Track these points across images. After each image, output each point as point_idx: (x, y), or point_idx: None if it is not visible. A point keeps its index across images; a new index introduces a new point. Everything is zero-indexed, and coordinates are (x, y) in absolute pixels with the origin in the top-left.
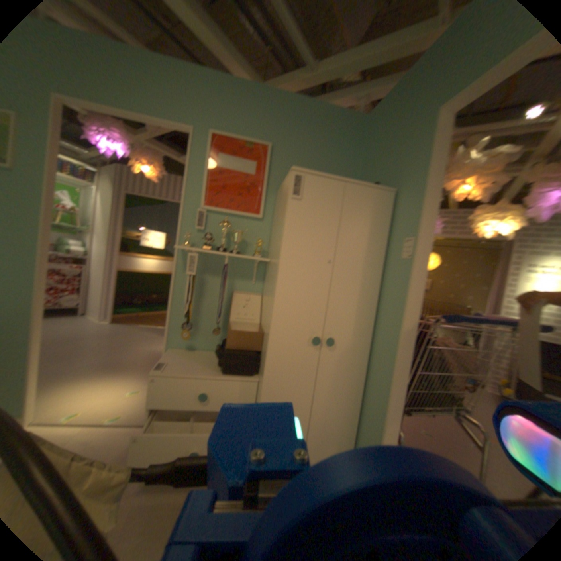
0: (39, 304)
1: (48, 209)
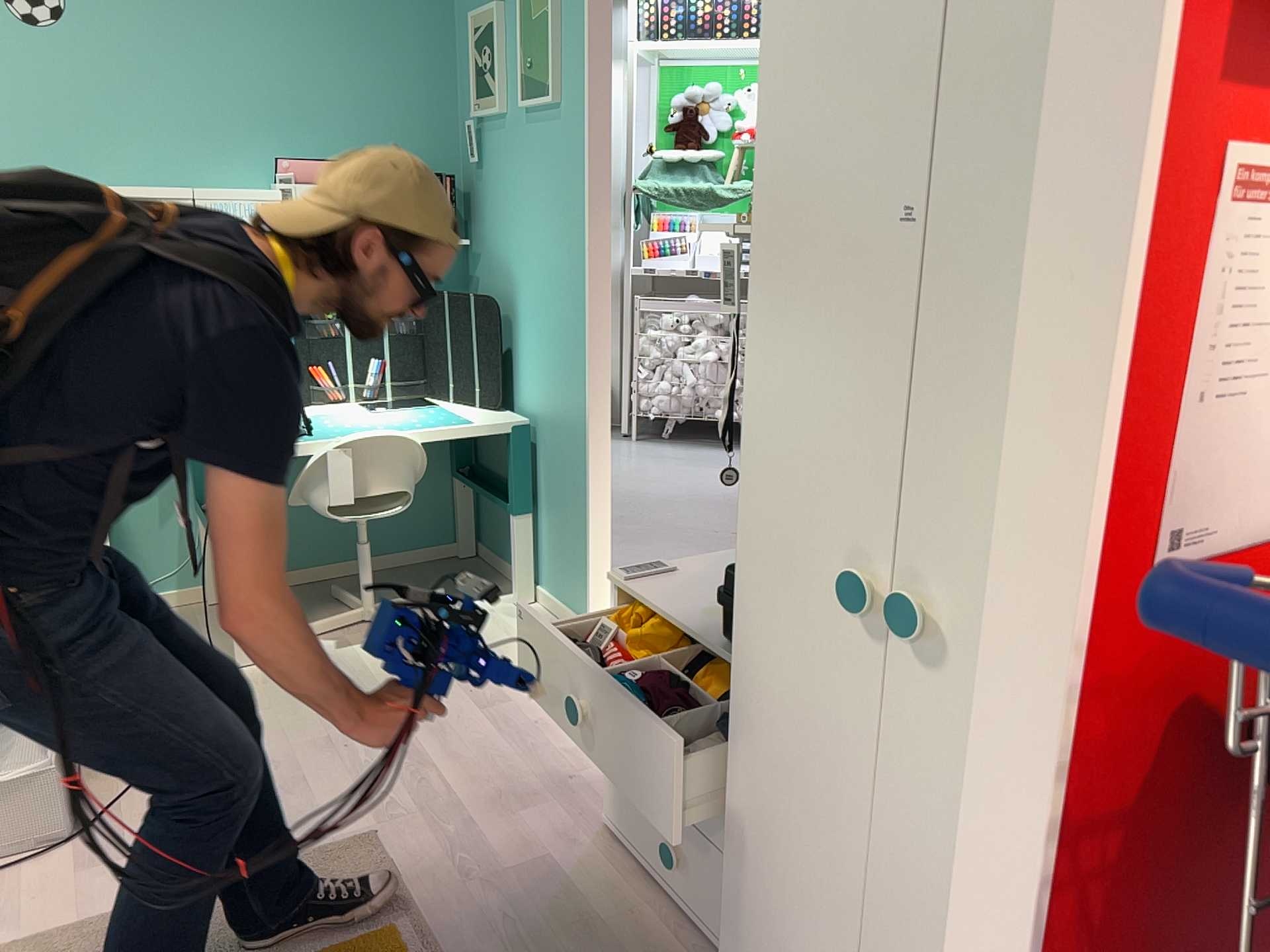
0: (591, 391)
1: (591, 175)
